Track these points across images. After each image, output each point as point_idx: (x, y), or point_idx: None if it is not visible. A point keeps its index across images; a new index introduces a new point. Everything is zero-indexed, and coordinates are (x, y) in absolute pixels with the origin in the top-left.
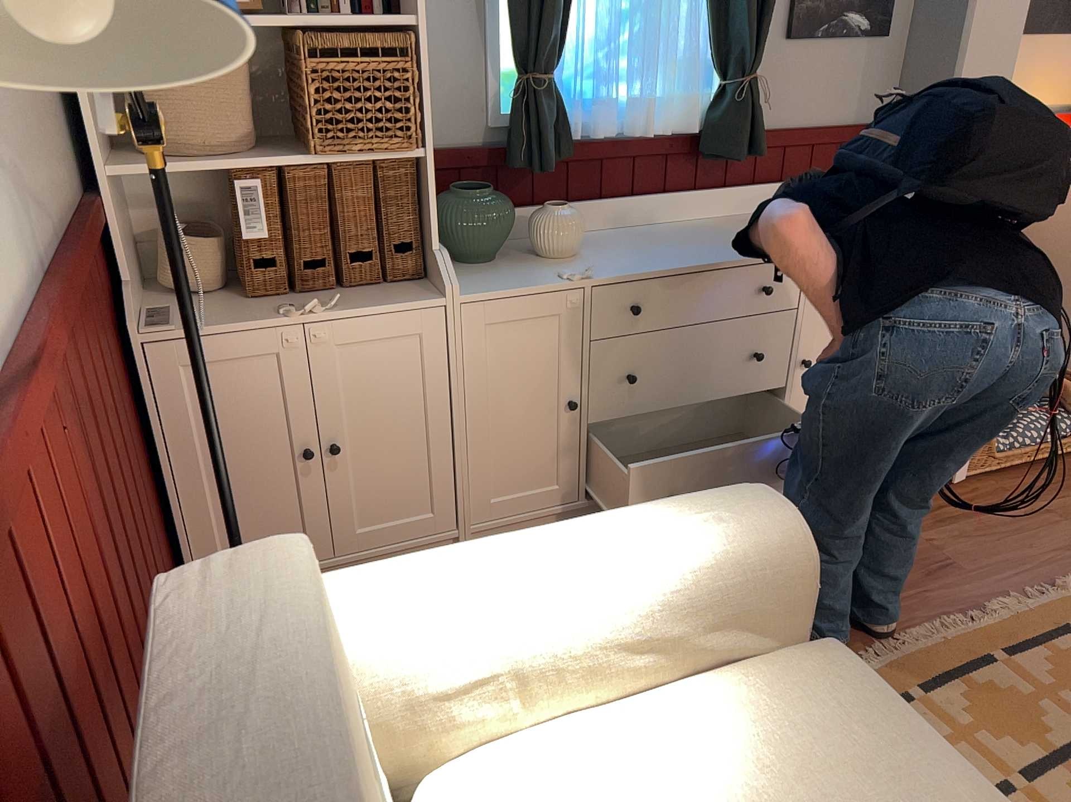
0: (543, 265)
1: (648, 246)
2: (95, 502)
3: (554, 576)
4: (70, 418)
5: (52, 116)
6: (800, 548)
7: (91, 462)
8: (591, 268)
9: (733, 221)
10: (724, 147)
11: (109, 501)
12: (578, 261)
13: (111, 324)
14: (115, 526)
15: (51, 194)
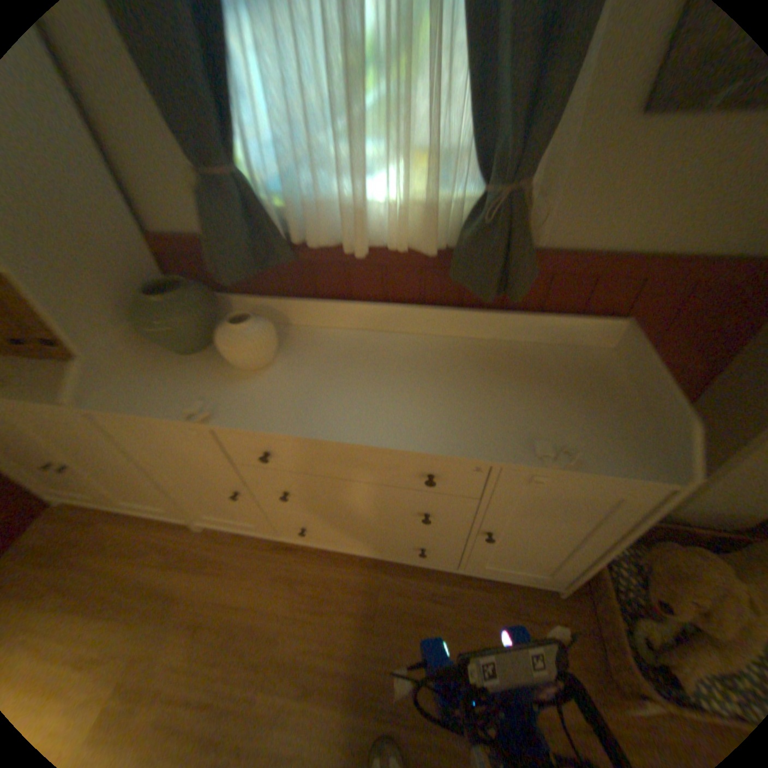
0: (215, 377)
1: (342, 373)
2: None
3: None
4: None
5: None
6: None
7: None
8: (215, 408)
9: (488, 348)
10: (468, 277)
11: None
12: (248, 380)
13: None
14: None
15: None
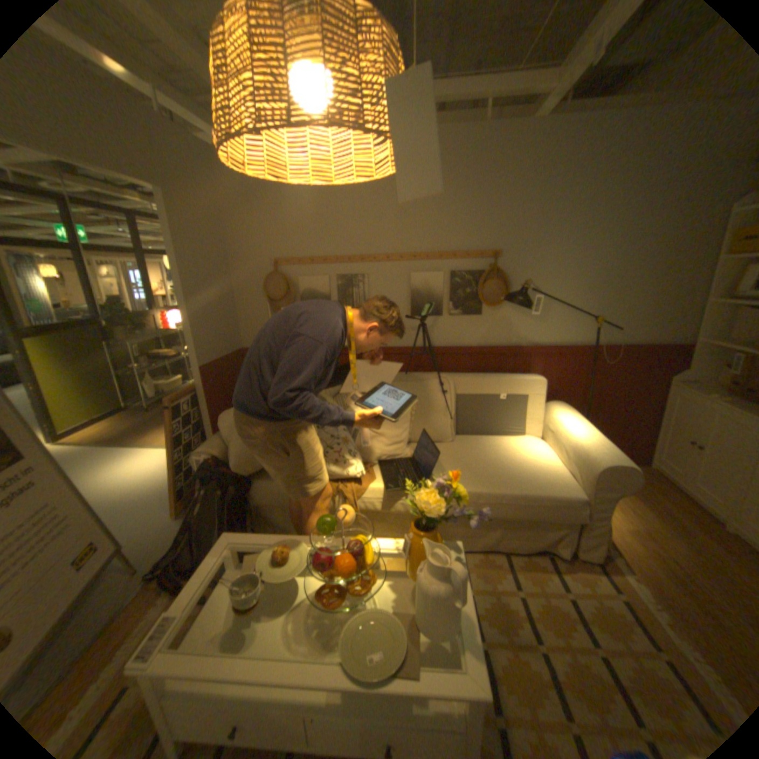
0: None
1: None
2: (587, 387)
3: (576, 429)
4: (588, 368)
5: (677, 320)
6: (605, 471)
7: (593, 380)
8: None
9: None
10: None
11: (597, 393)
12: None
13: (664, 374)
14: (596, 399)
15: (643, 335)
